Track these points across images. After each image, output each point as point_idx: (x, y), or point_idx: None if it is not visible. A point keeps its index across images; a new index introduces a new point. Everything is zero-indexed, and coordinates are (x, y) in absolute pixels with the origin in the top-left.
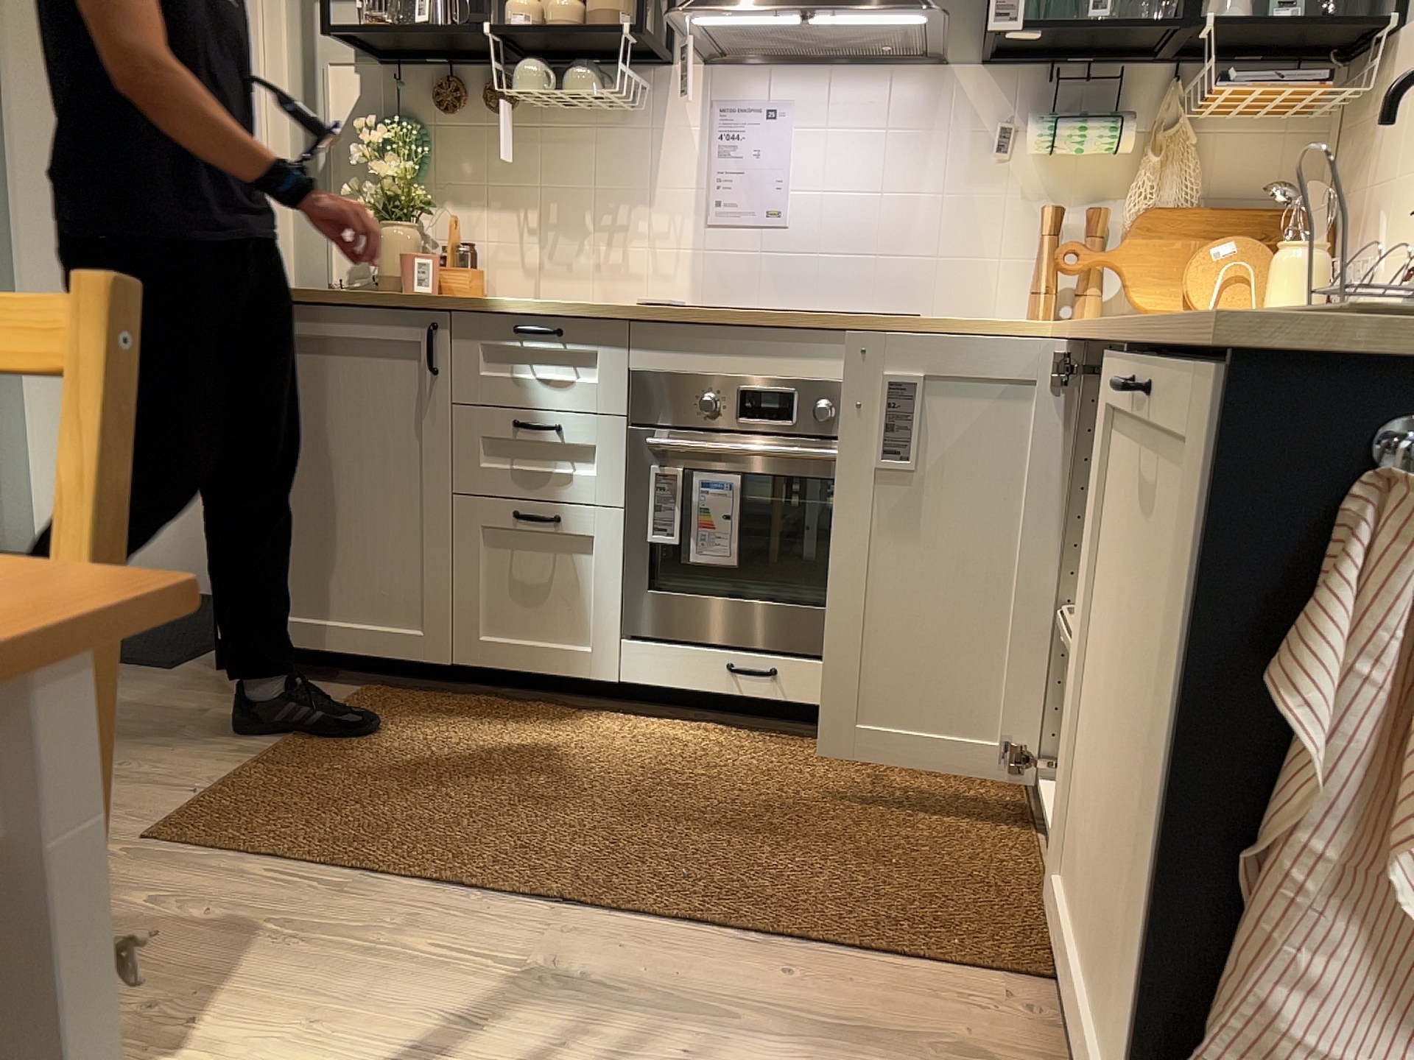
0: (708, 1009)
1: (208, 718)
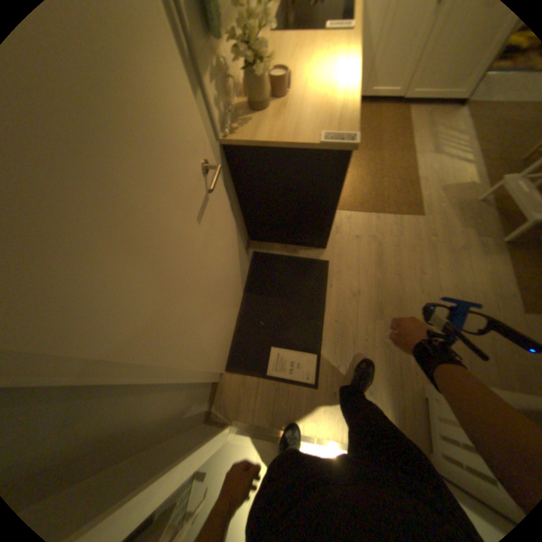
0: (435, 134)
1: (363, 234)
